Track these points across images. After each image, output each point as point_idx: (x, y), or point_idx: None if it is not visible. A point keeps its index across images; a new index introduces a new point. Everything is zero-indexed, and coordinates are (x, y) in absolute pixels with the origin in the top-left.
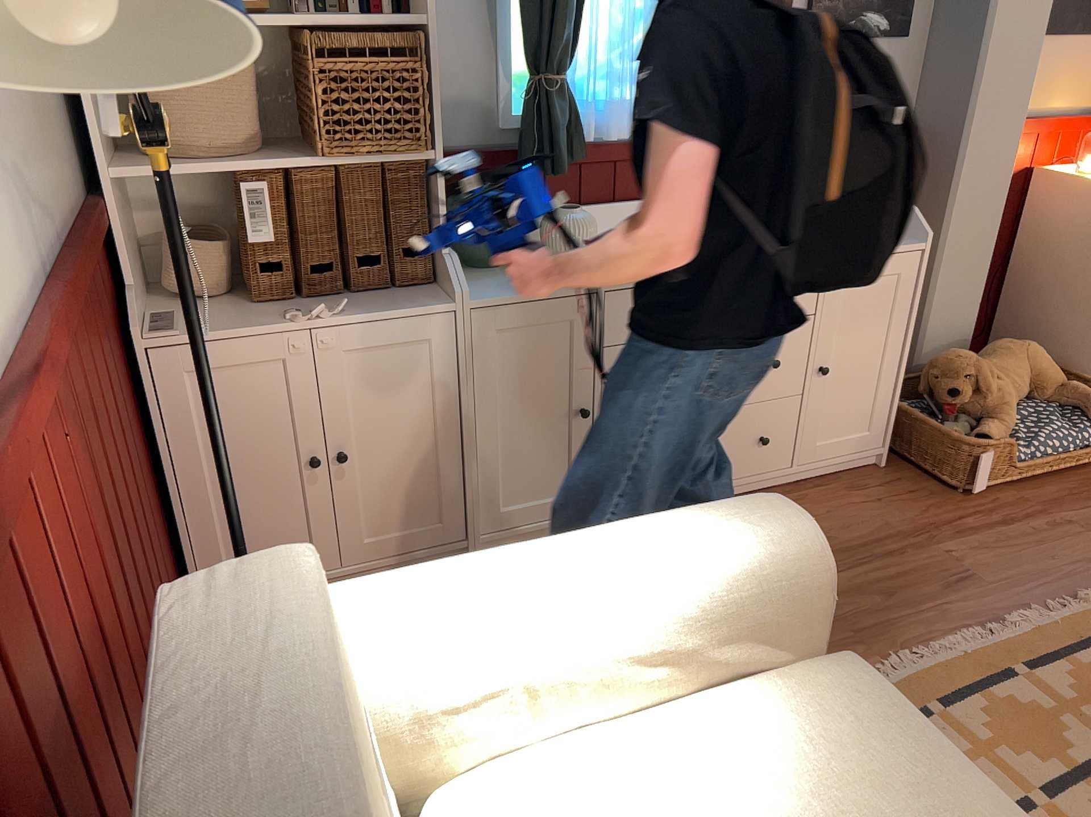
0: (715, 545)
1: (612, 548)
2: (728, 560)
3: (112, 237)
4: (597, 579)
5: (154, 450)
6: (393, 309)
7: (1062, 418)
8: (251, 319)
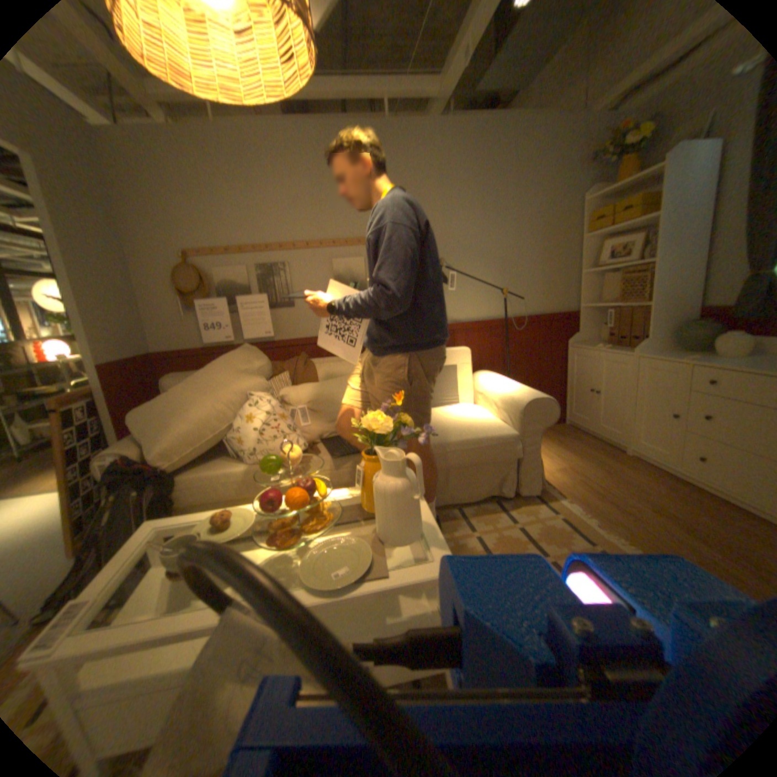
0: (520, 391)
1: (514, 385)
2: (515, 393)
3: (580, 319)
4: (503, 385)
5: (566, 371)
6: (622, 351)
7: None
8: (594, 345)
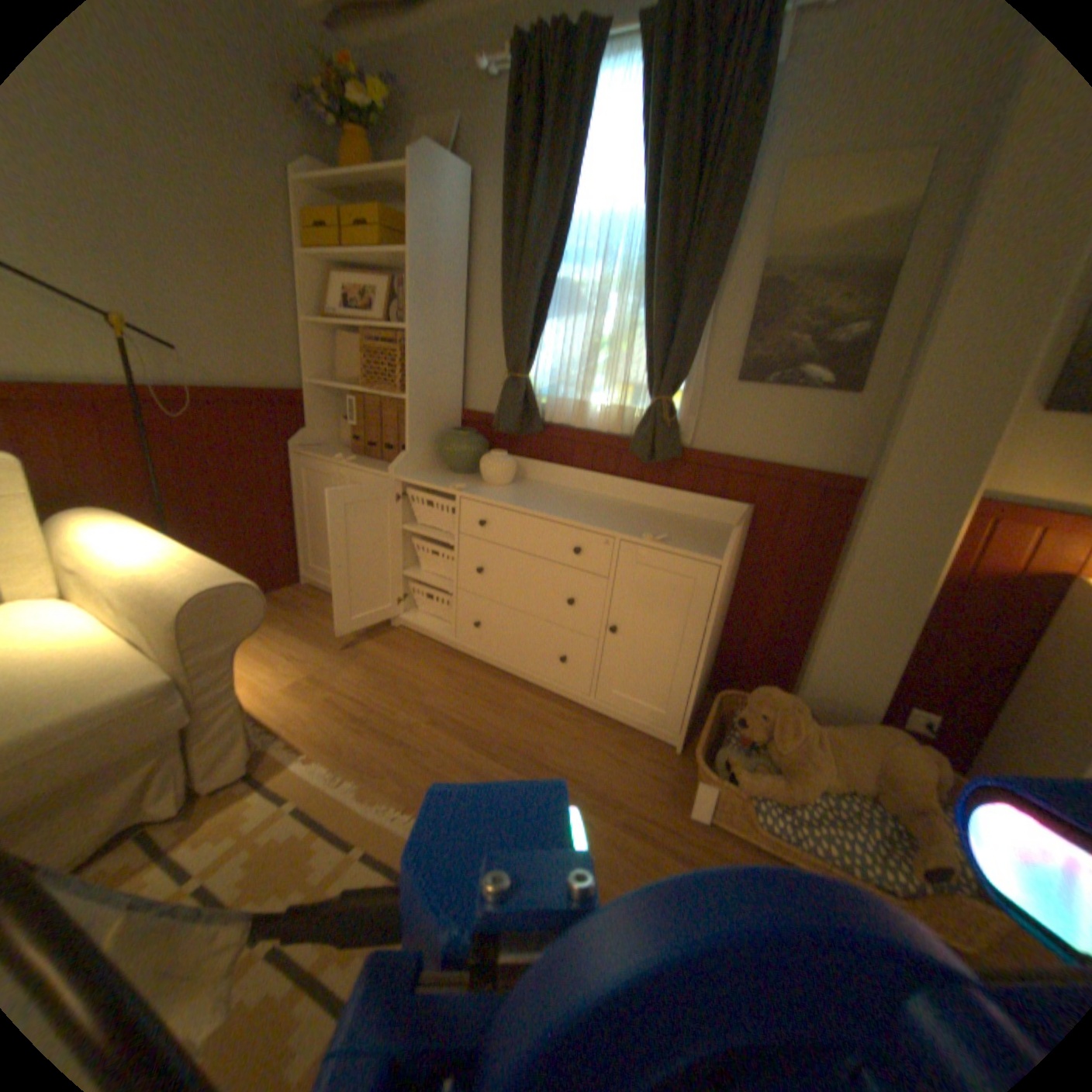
0: (169, 572)
1: (158, 552)
2: (156, 580)
3: (305, 406)
4: (129, 554)
5: (292, 497)
6: (371, 469)
7: (874, 837)
8: (332, 455)
